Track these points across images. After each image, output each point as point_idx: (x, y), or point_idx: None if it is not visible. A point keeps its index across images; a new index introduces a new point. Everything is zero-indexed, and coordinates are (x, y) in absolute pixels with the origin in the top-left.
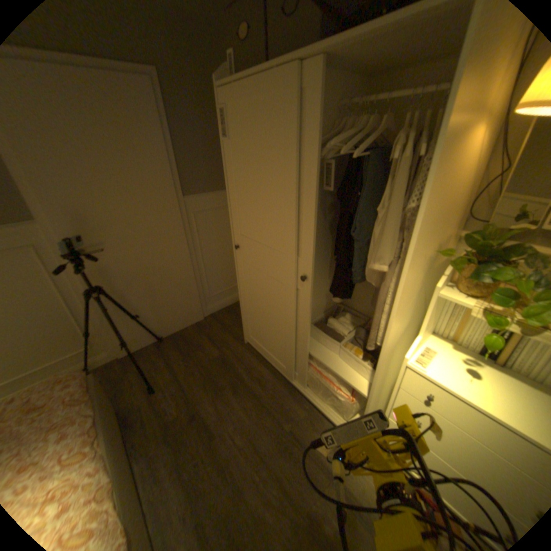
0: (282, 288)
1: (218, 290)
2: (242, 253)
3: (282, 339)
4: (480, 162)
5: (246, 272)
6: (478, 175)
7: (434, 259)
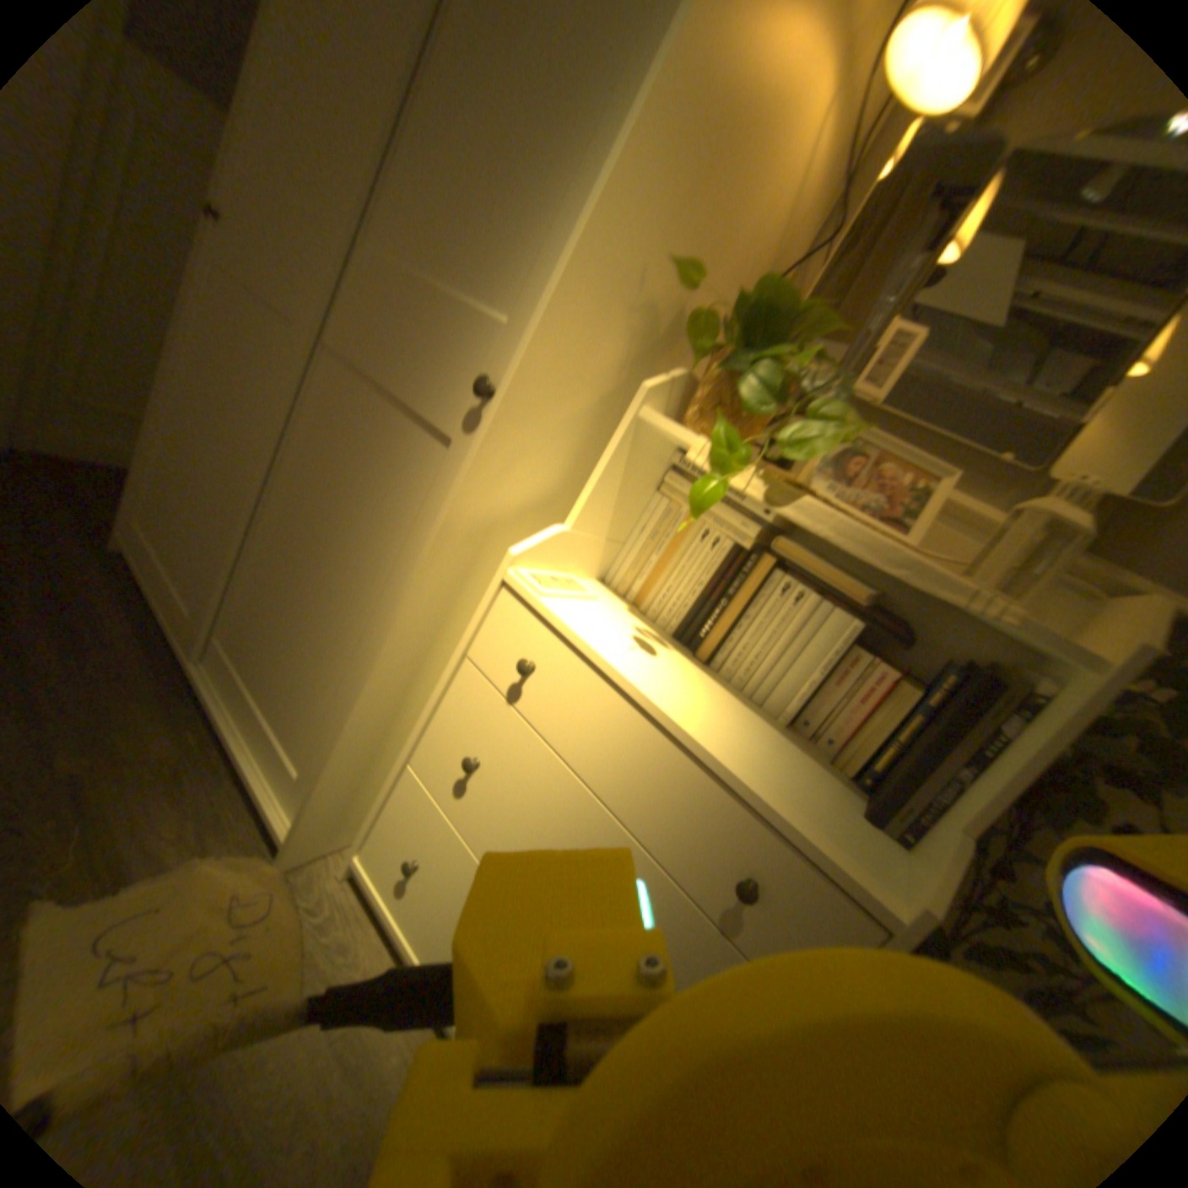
0: (278, 343)
1: (116, 407)
2: (218, 242)
3: (216, 520)
4: (799, 201)
5: (205, 306)
6: (787, 241)
7: (658, 345)
